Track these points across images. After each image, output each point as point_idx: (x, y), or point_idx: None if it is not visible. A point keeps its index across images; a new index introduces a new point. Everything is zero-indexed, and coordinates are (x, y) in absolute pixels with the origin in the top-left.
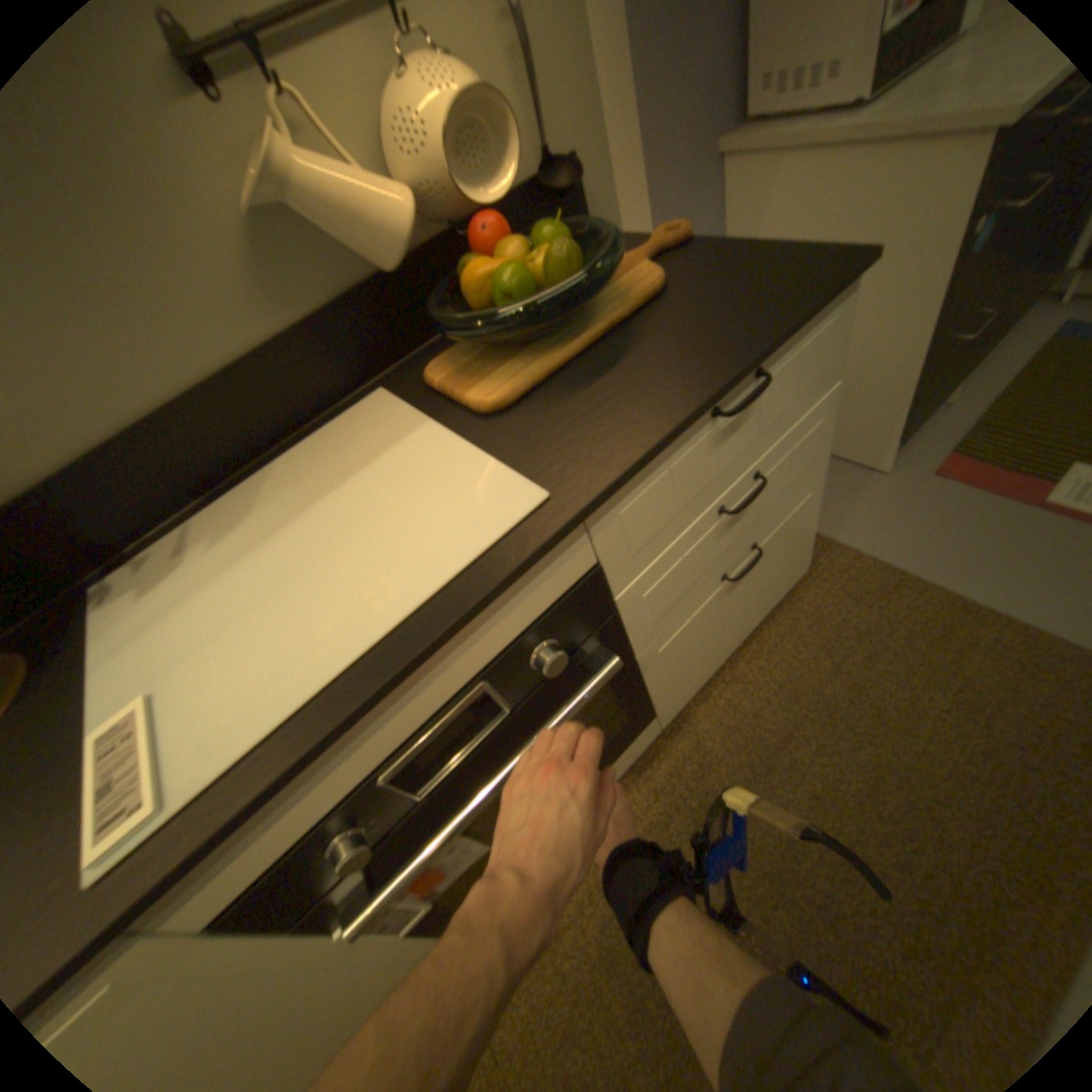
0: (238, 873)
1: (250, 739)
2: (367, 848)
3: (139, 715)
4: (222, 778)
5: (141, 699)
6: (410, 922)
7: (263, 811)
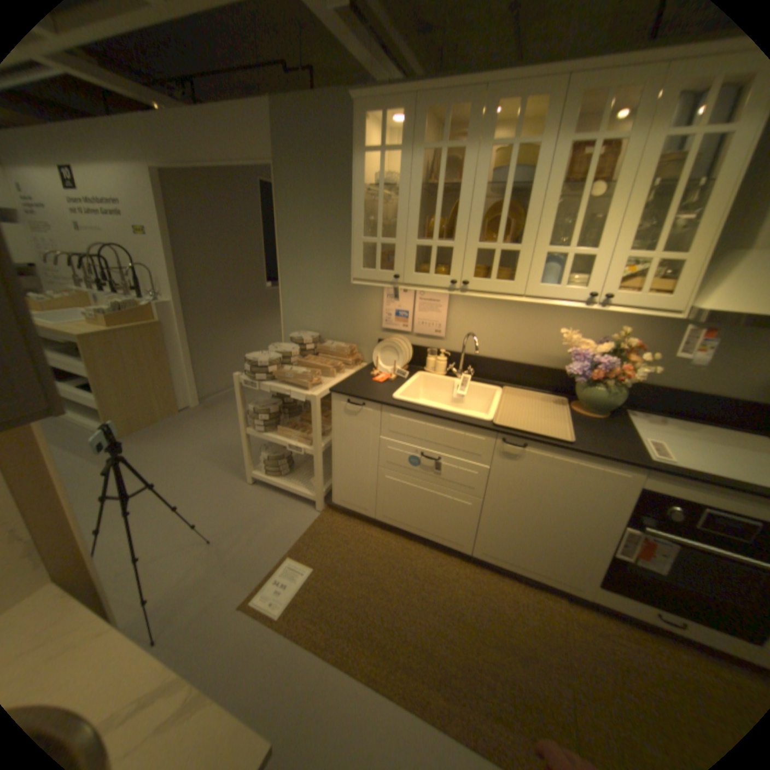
0: (666, 490)
1: (704, 472)
2: (676, 522)
3: (664, 446)
4: (694, 472)
5: (664, 444)
6: (625, 559)
7: (692, 486)
